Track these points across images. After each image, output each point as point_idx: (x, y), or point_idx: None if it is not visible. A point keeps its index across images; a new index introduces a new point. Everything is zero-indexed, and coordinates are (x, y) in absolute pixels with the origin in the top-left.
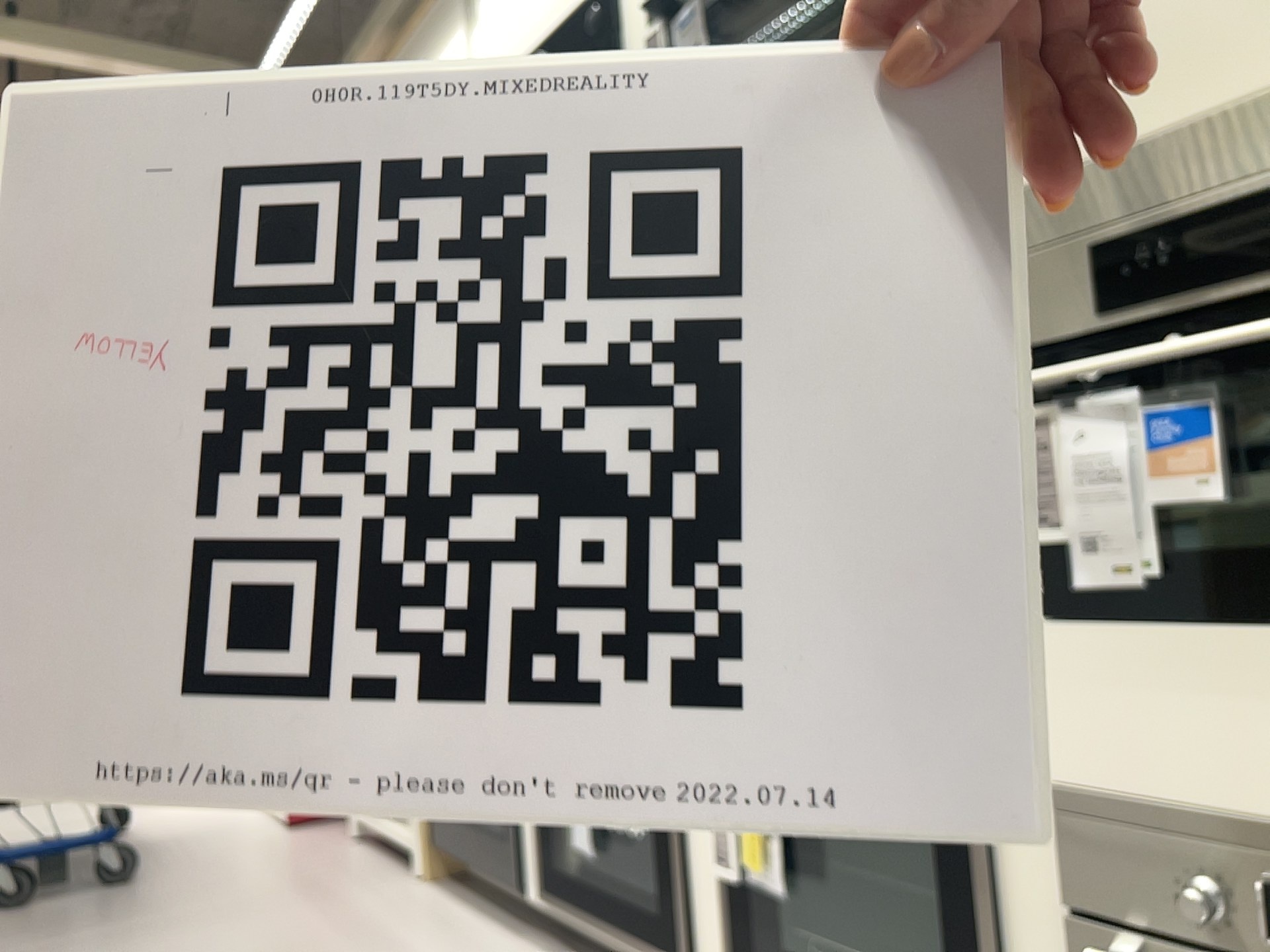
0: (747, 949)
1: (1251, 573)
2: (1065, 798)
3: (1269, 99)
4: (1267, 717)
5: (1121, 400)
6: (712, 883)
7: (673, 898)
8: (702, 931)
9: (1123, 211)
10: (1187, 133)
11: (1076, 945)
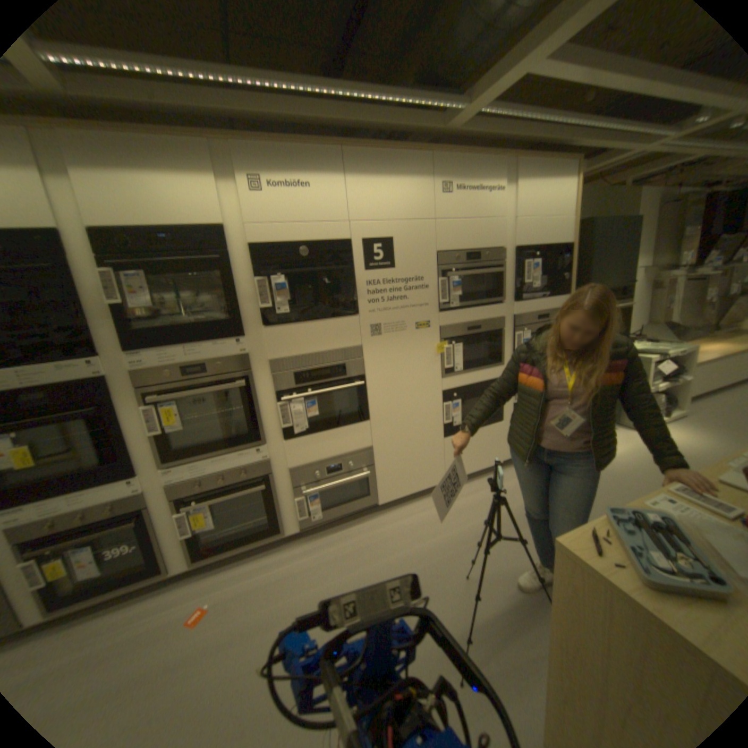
0: (189, 552)
1: (320, 425)
2: (290, 470)
3: (319, 352)
4: (323, 445)
5: (299, 400)
6: (171, 544)
7: (152, 559)
8: (167, 560)
9: (298, 367)
10: (306, 354)
11: (291, 494)
